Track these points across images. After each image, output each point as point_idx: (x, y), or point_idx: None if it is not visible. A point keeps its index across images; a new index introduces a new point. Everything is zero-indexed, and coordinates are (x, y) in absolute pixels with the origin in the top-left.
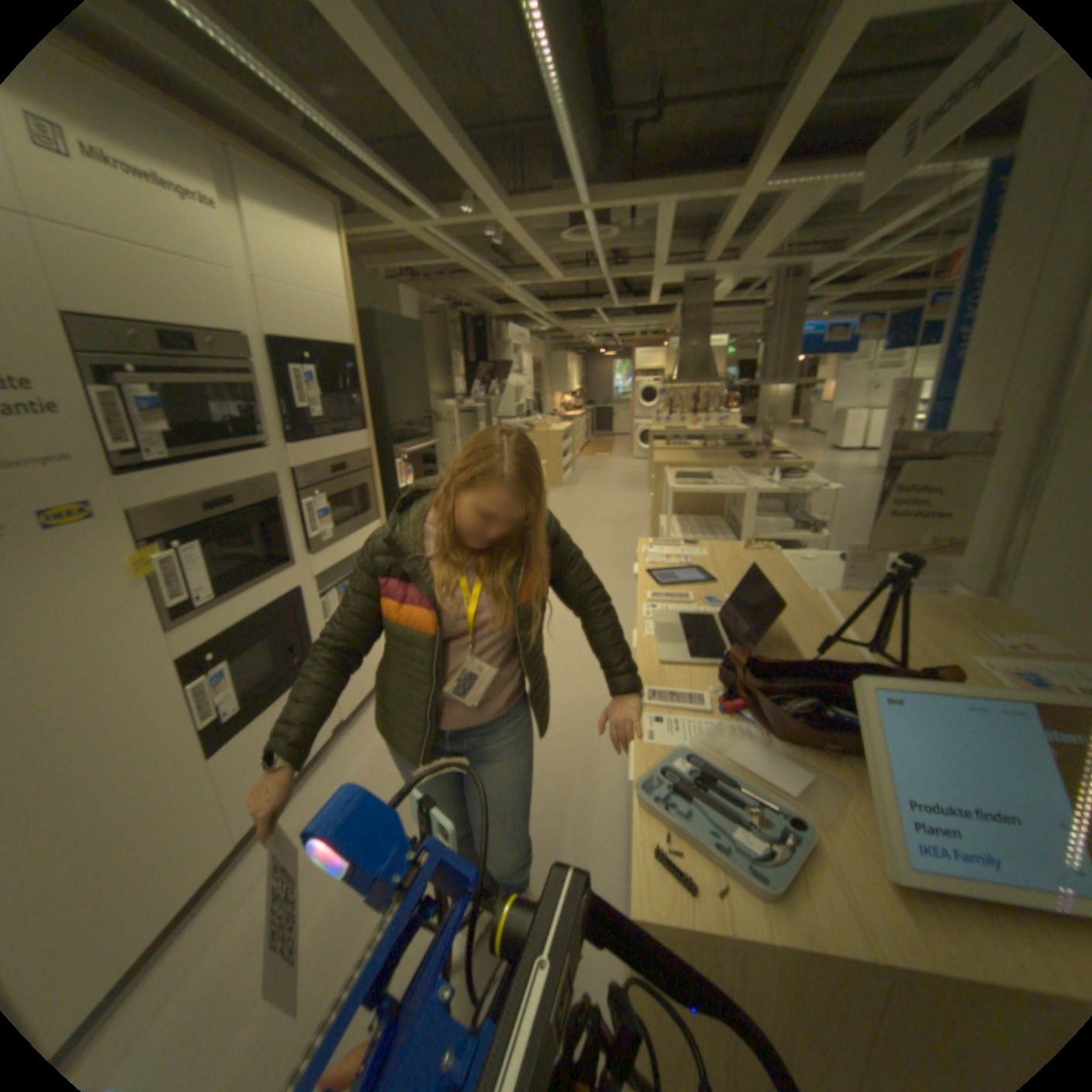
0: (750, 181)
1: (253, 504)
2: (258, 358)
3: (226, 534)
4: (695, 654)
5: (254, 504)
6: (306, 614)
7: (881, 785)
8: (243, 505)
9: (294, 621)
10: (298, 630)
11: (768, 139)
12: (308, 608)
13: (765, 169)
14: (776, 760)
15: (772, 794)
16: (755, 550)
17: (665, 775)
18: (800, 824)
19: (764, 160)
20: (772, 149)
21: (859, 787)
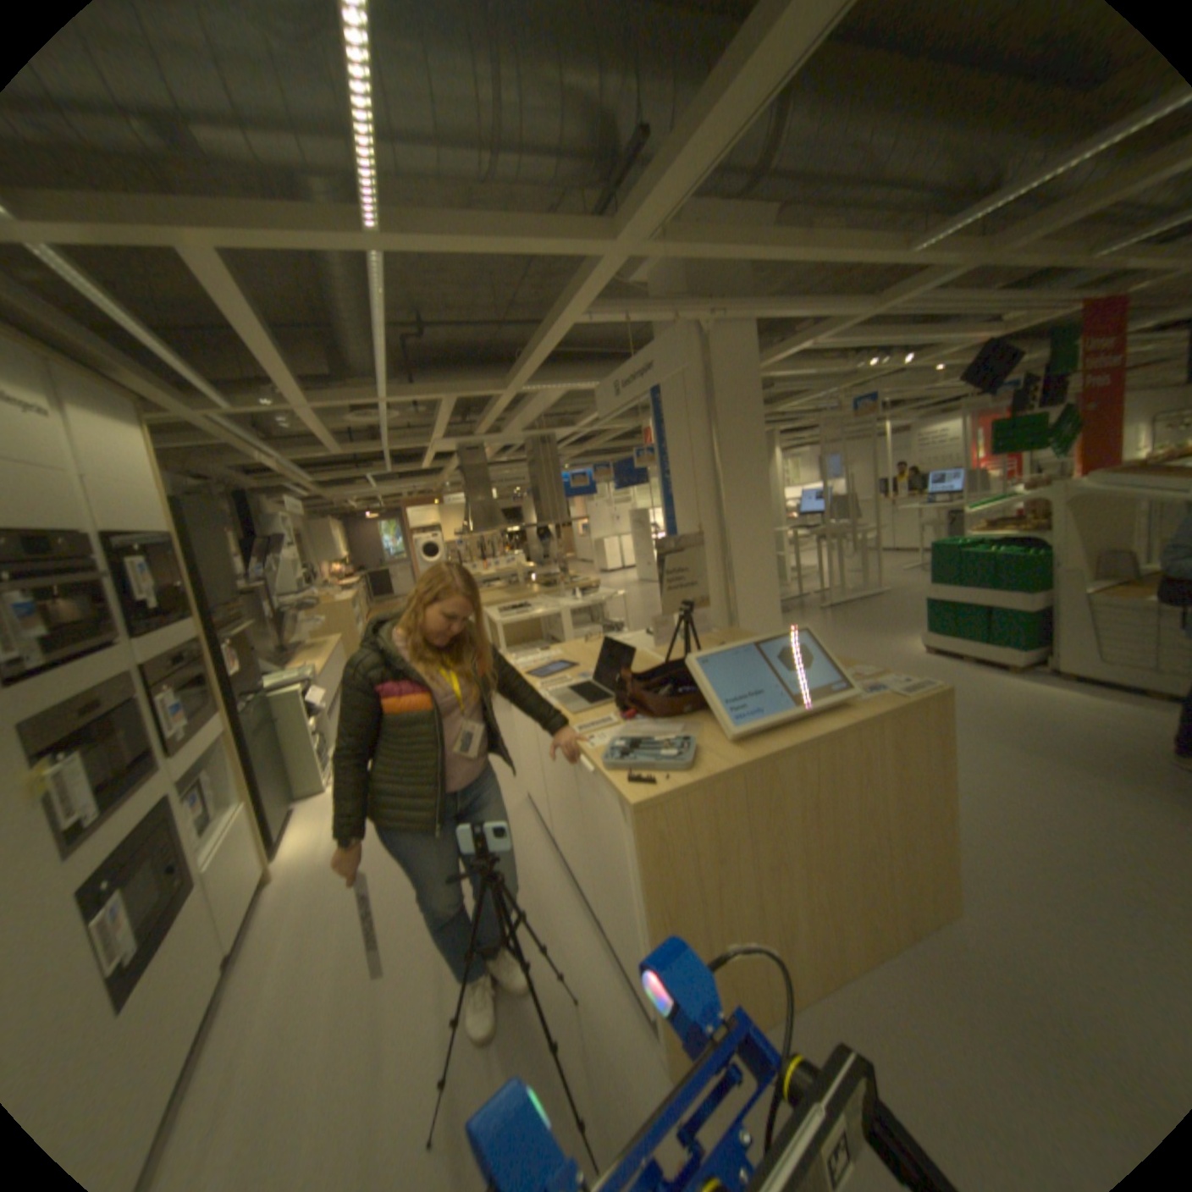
0: (513, 387)
1: (113, 705)
2: (98, 552)
3: (100, 739)
4: (590, 704)
5: (114, 705)
6: (174, 825)
7: (711, 701)
8: (107, 707)
9: (168, 833)
10: (172, 844)
11: (523, 366)
12: (174, 818)
13: (523, 382)
14: (662, 729)
15: (667, 741)
16: (591, 642)
17: (610, 757)
18: (685, 746)
19: (522, 378)
20: (527, 372)
21: (703, 723)
